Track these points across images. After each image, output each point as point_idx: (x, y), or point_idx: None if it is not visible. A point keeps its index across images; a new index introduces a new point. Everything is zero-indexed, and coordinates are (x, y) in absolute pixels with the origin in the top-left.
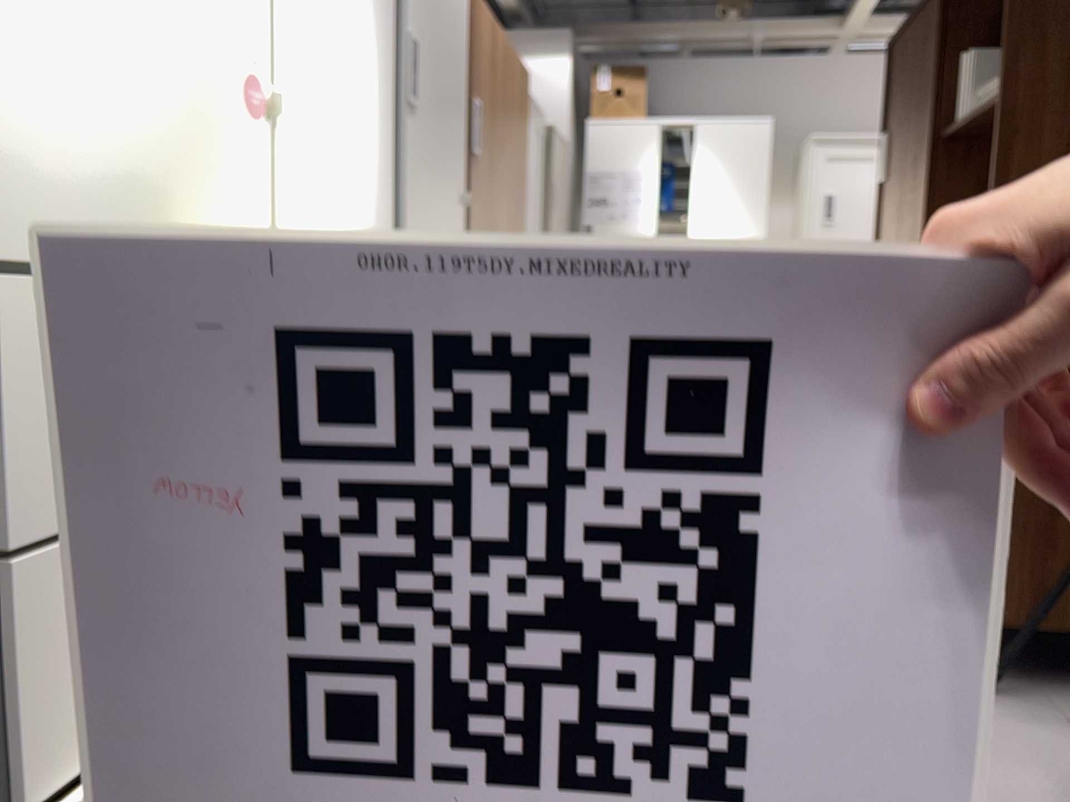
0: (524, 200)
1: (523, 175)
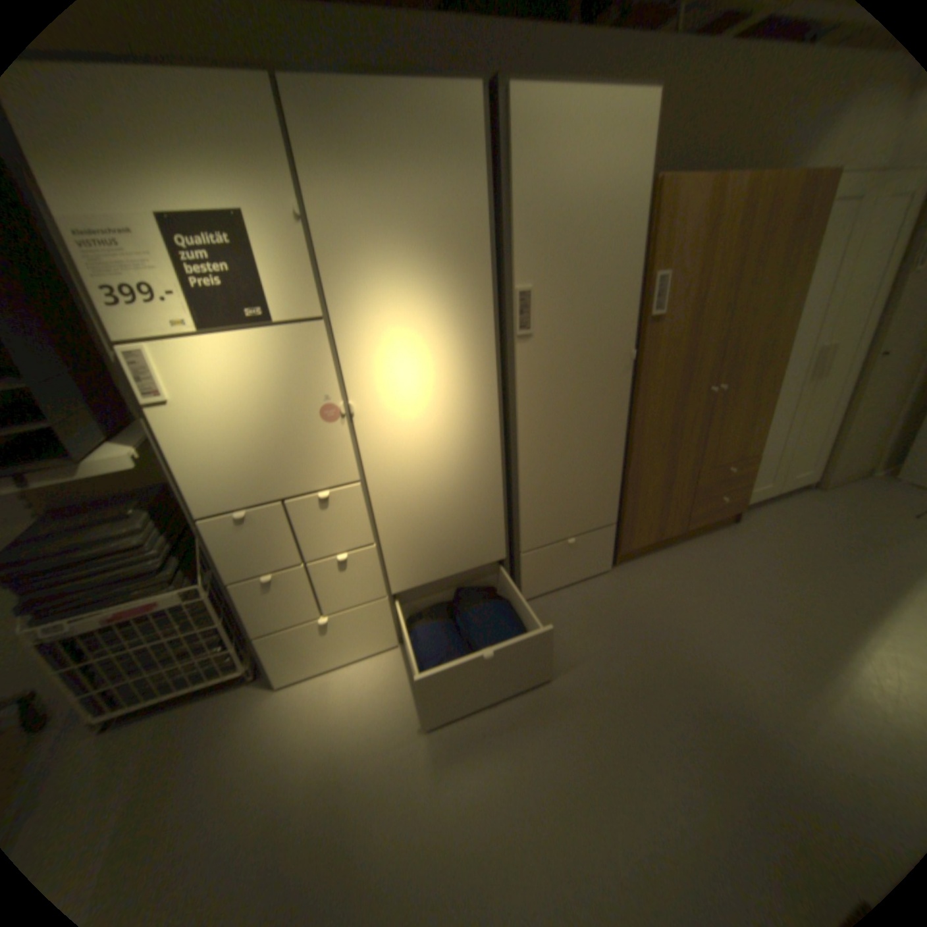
0: (801, 301)
1: (802, 279)
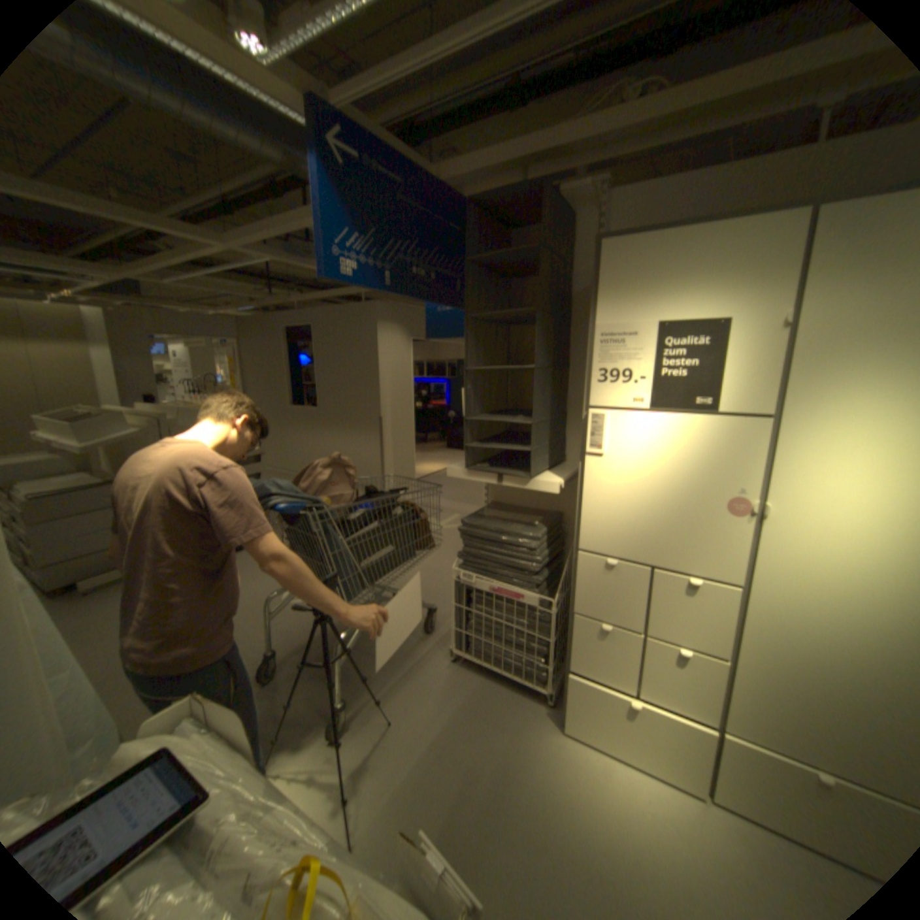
0: None
1: None
